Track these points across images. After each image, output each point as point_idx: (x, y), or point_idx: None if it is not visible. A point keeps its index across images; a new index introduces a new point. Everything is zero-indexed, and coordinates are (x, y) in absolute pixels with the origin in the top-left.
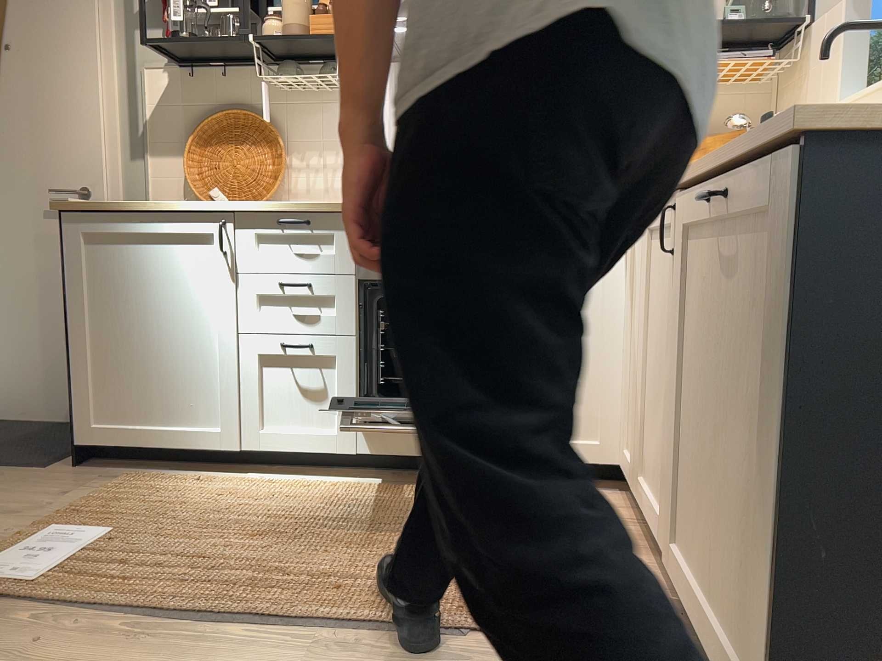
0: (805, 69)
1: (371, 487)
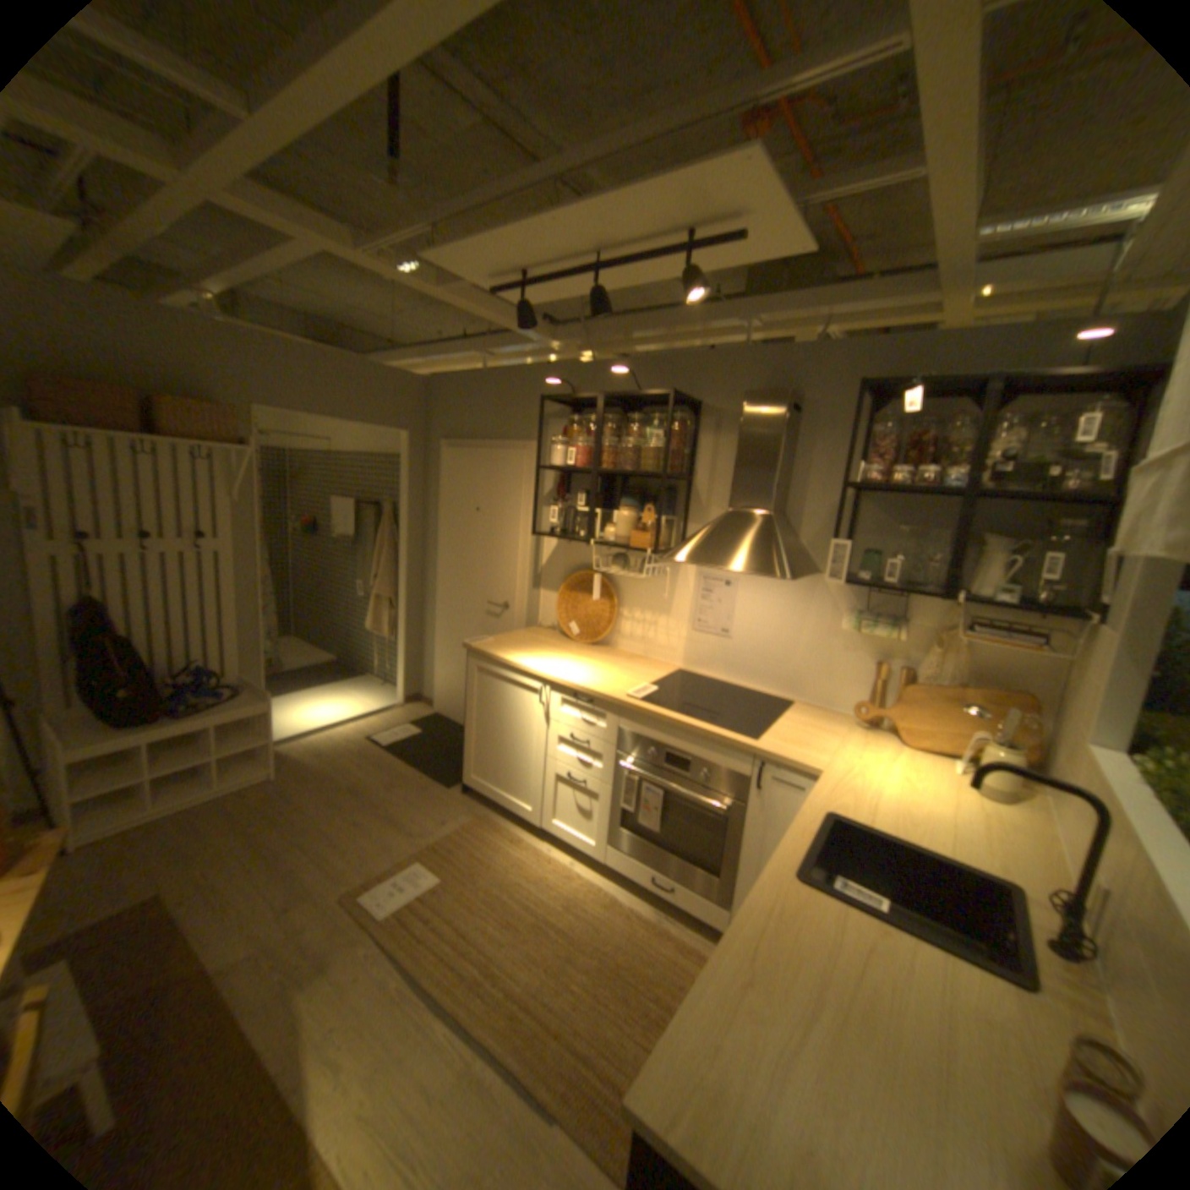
0: (1091, 668)
1: (604, 895)
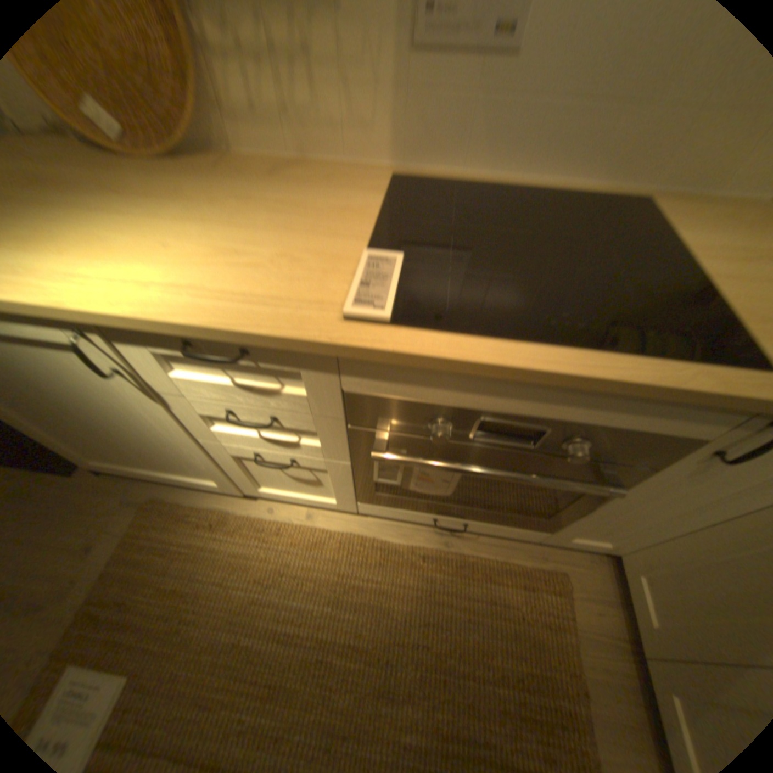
0: None
1: (371, 541)
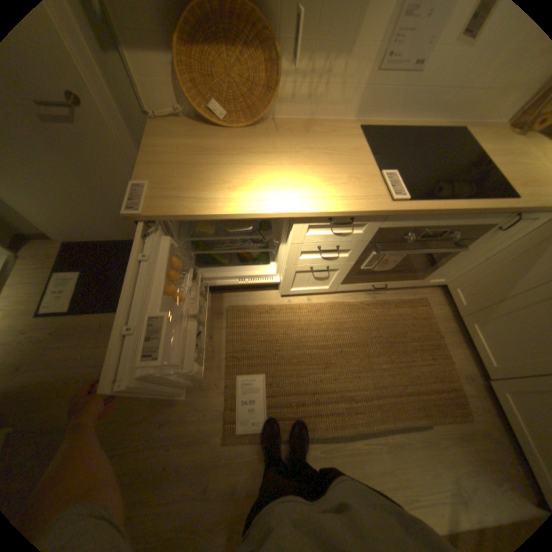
0: None
1: (342, 304)
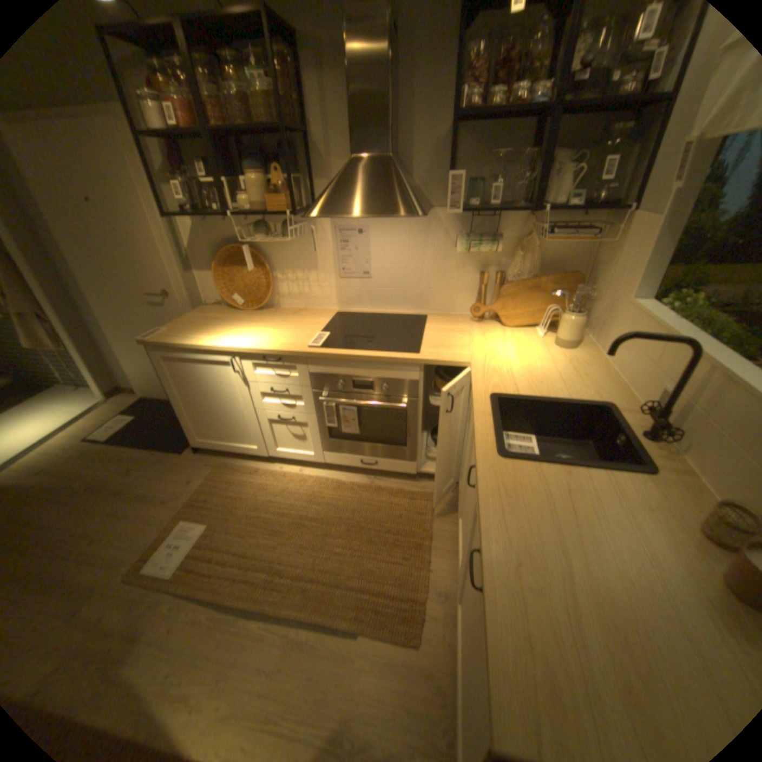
0: (624, 244)
1: (331, 480)
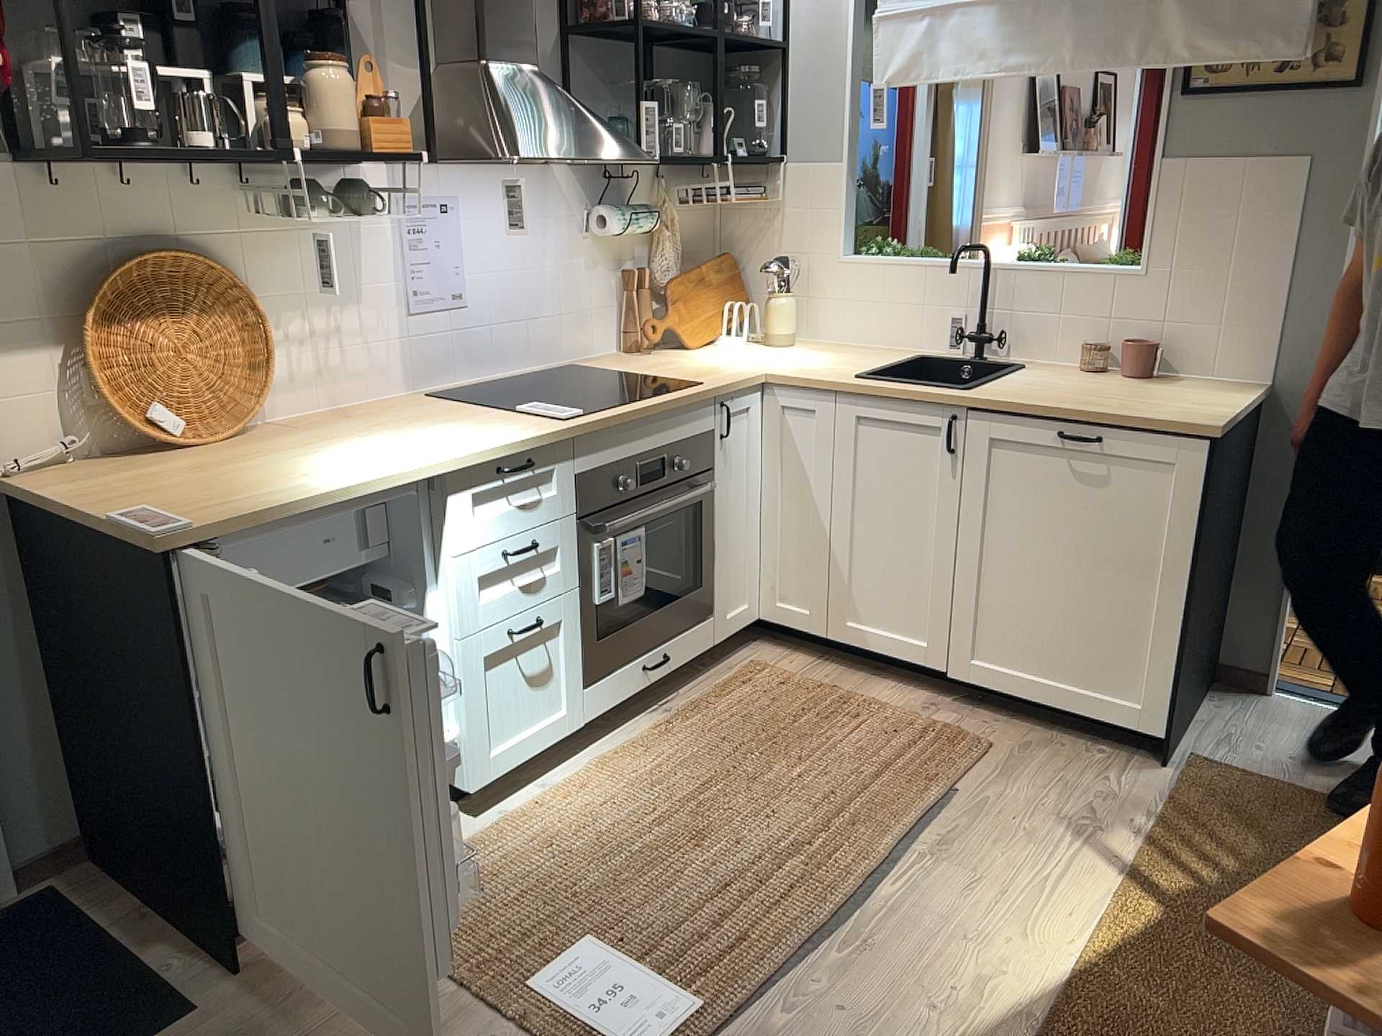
0: (783, 204)
1: (622, 749)
